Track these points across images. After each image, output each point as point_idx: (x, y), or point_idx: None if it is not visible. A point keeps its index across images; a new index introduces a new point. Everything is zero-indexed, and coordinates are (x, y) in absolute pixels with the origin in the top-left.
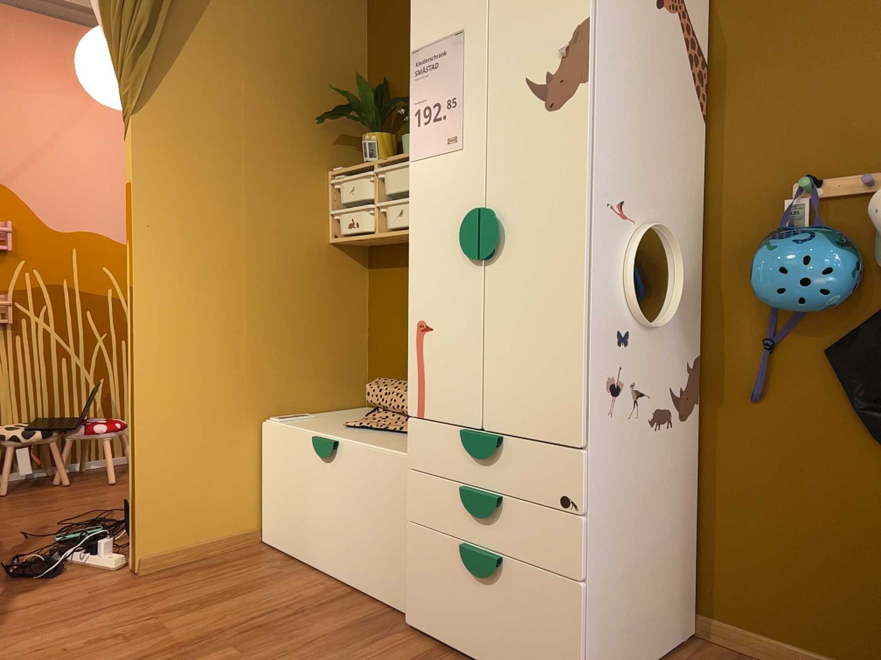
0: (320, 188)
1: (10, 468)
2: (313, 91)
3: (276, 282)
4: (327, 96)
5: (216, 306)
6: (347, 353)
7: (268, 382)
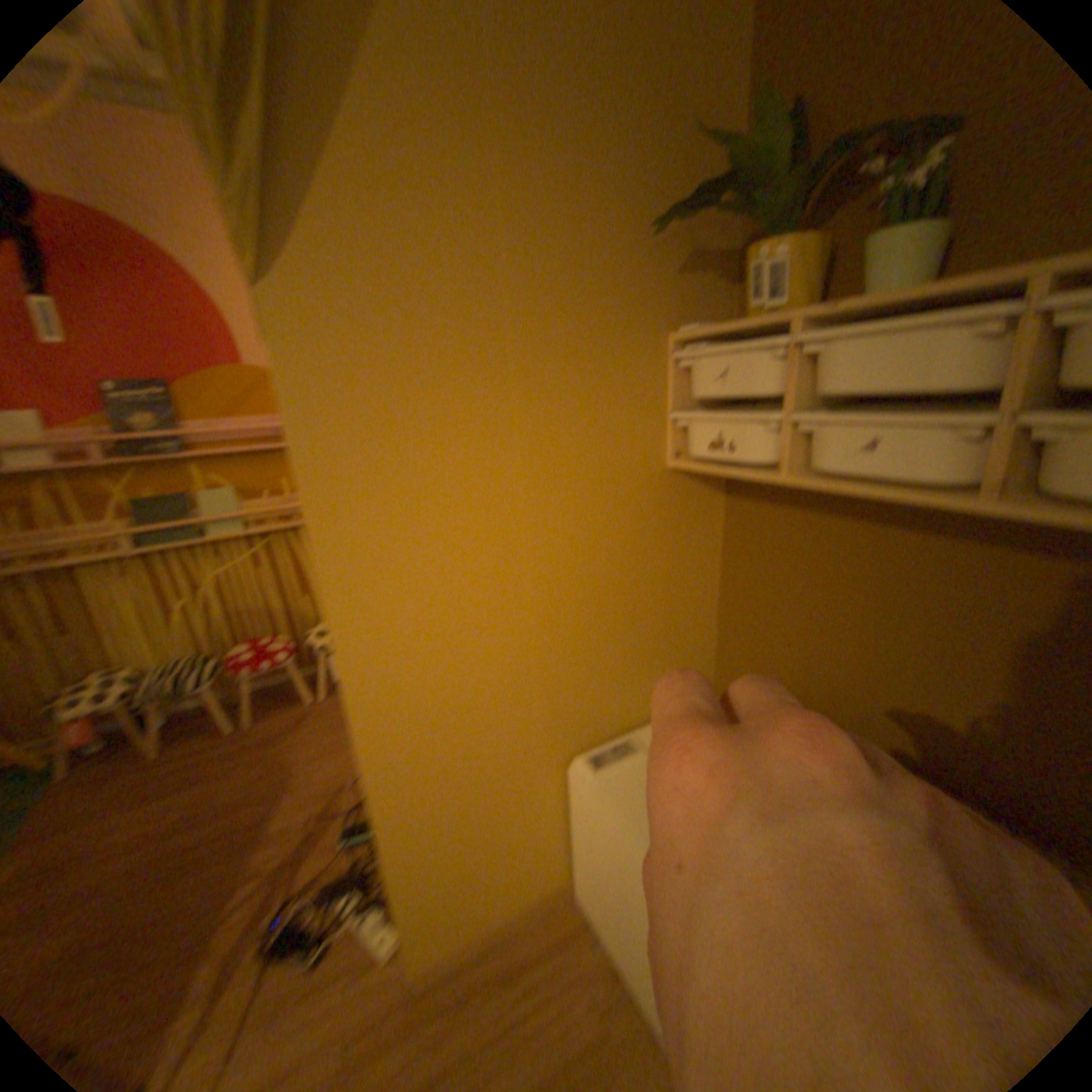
0: (655, 368)
1: (324, 671)
2: (642, 152)
3: (580, 553)
4: (670, 158)
5: (485, 619)
6: (690, 627)
7: (575, 702)
